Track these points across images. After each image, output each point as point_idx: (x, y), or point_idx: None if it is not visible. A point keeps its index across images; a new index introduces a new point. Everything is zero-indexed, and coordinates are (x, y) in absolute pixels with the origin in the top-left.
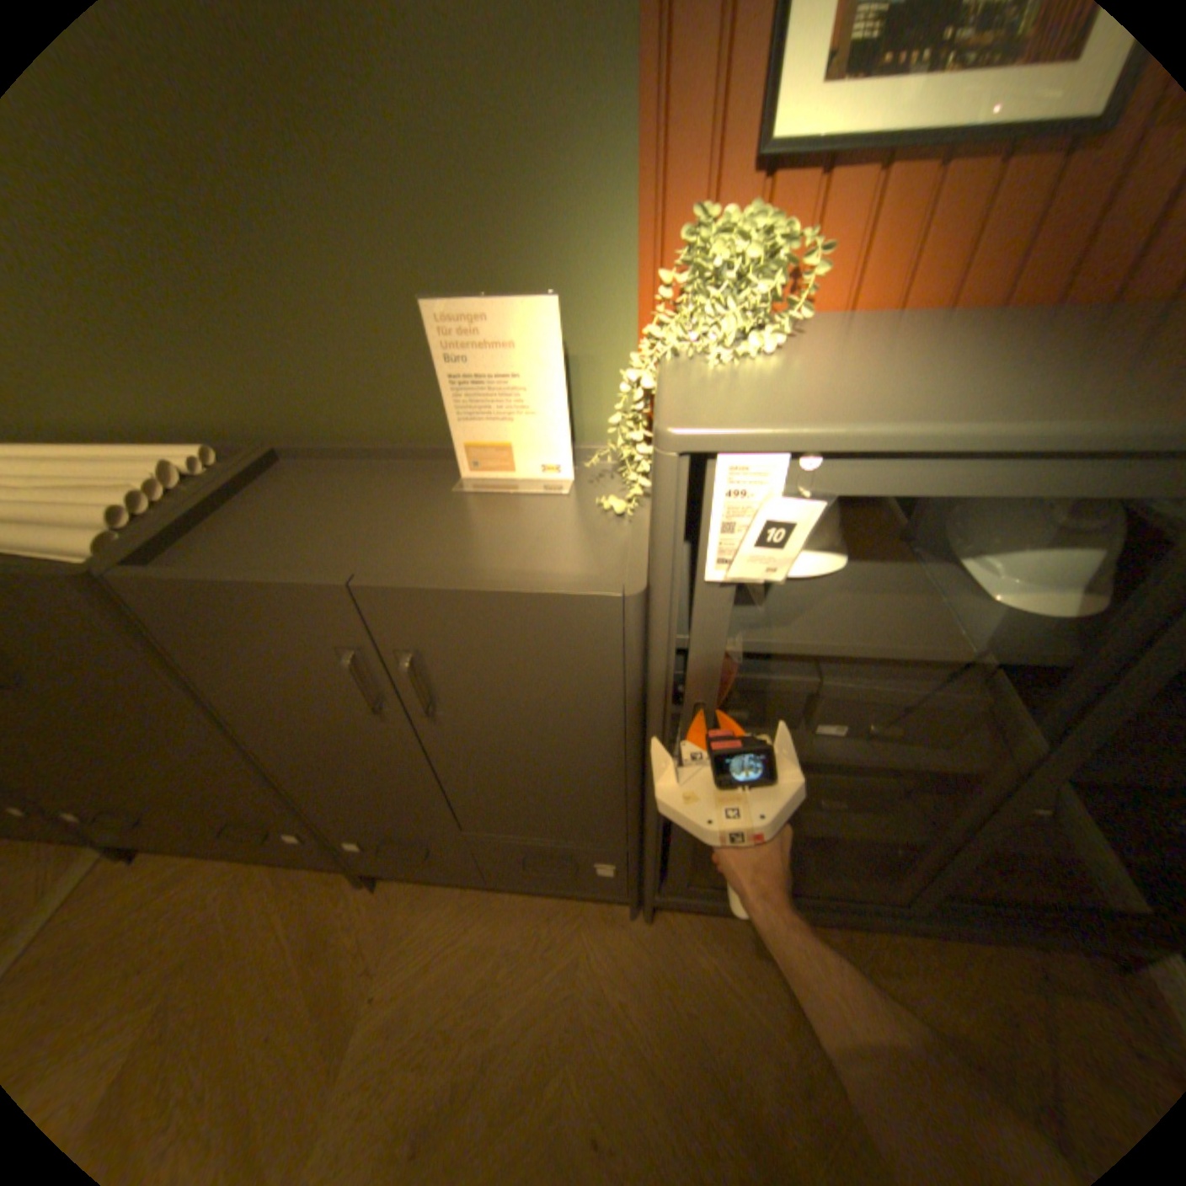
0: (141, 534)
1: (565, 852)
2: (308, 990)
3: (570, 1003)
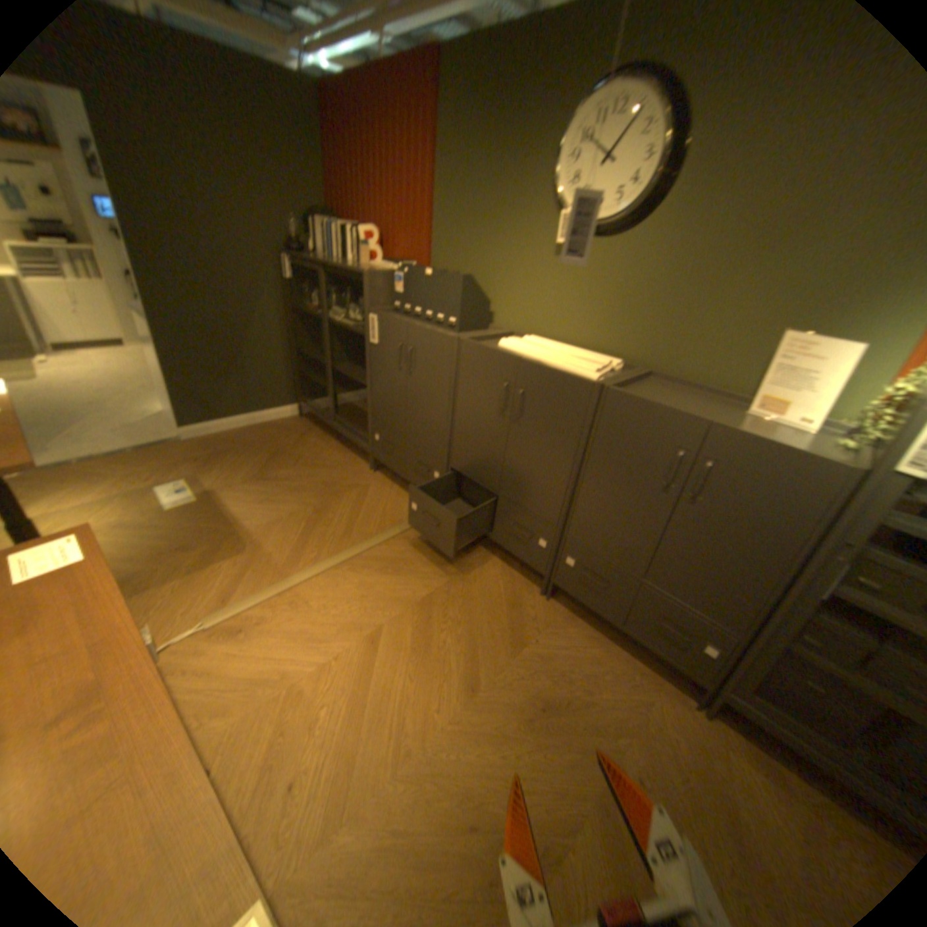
0: (613, 381)
1: (697, 623)
2: (510, 619)
3: (645, 718)
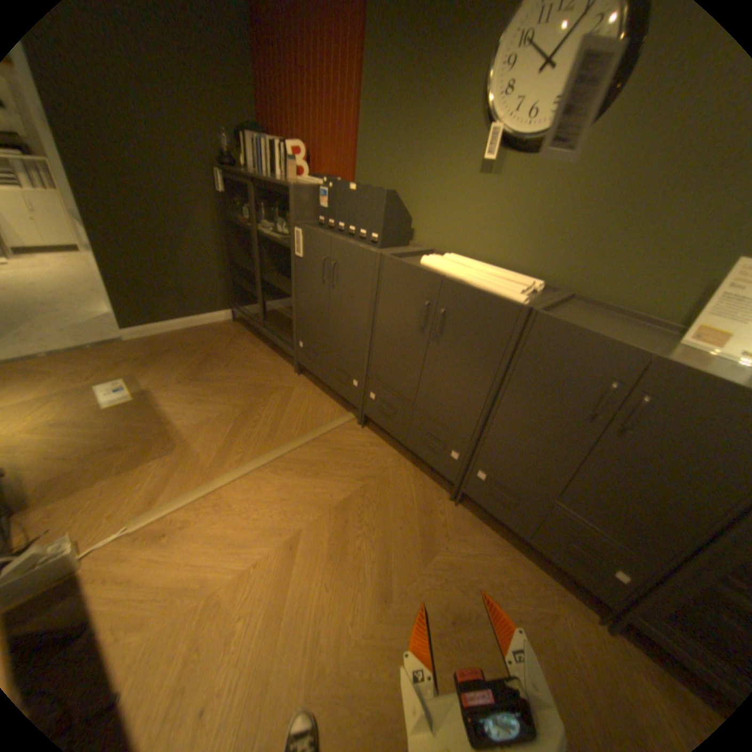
0: (540, 303)
1: (611, 549)
2: (421, 523)
3: (551, 632)
